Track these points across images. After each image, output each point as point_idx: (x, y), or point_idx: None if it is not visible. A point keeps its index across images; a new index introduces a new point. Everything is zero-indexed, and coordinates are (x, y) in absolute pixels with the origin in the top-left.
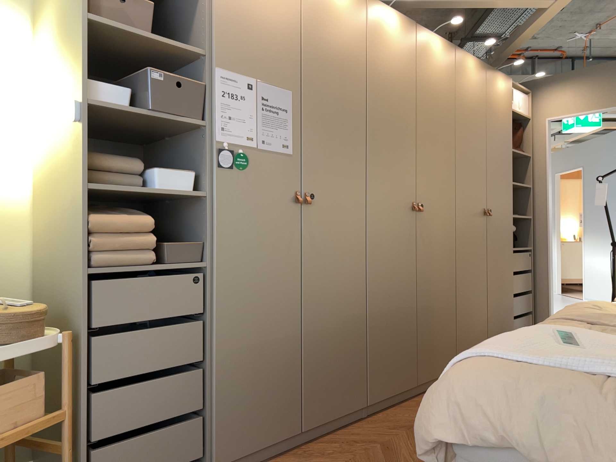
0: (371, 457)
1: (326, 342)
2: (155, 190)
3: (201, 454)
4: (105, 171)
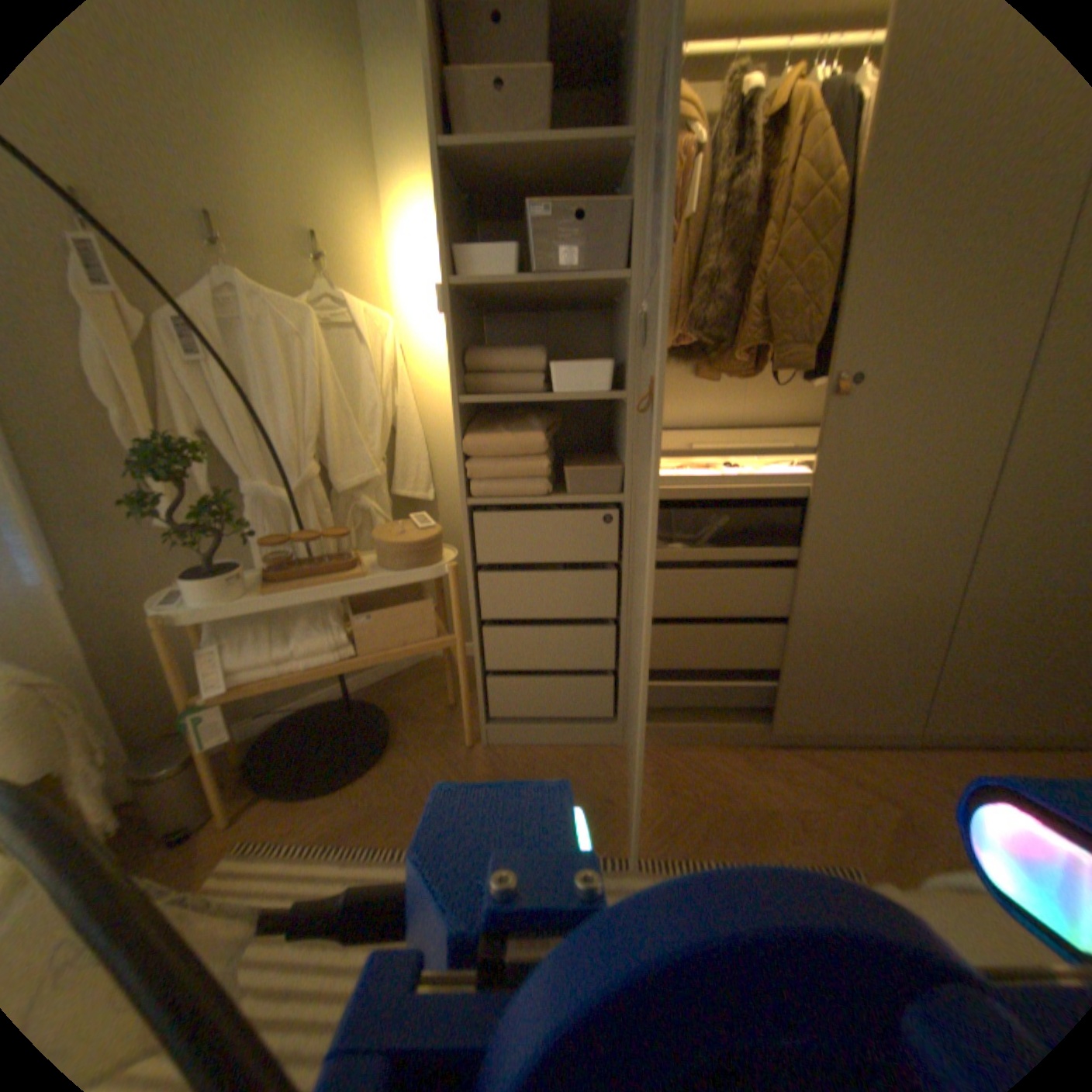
0: (863, 826)
1: (841, 627)
2: (548, 395)
3: (611, 712)
4: (497, 369)
